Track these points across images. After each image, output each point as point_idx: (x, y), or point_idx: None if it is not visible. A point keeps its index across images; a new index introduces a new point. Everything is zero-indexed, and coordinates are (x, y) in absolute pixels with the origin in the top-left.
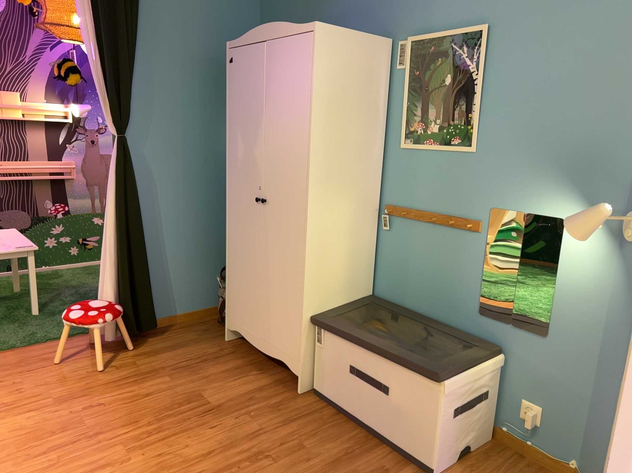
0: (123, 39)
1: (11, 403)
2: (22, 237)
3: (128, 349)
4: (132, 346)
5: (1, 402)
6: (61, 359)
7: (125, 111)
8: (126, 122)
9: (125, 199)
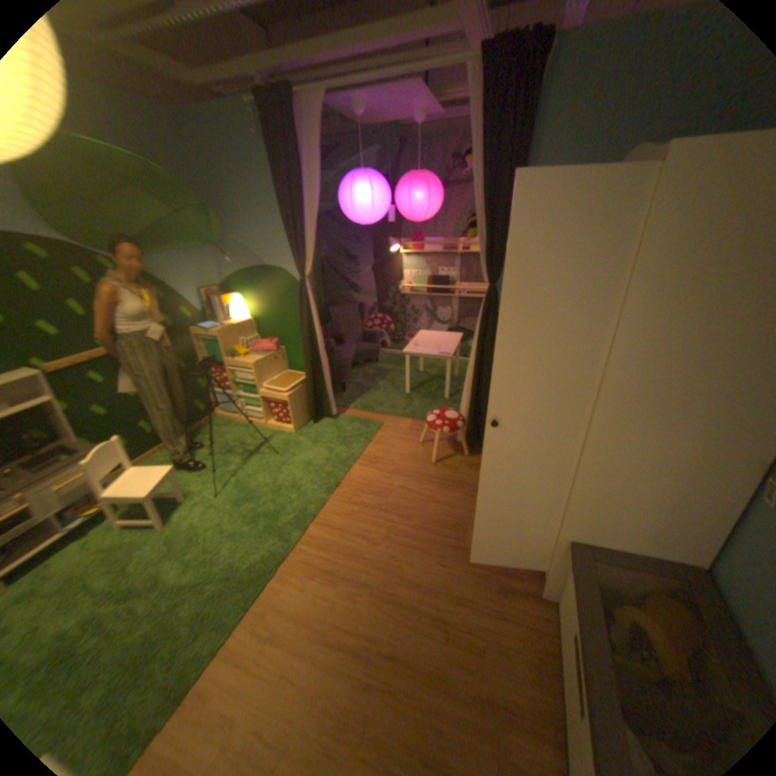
0: (503, 191)
1: (378, 458)
2: (455, 344)
3: (466, 455)
4: (471, 454)
5: (376, 455)
6: (426, 441)
7: (496, 264)
8: (497, 273)
9: (484, 342)
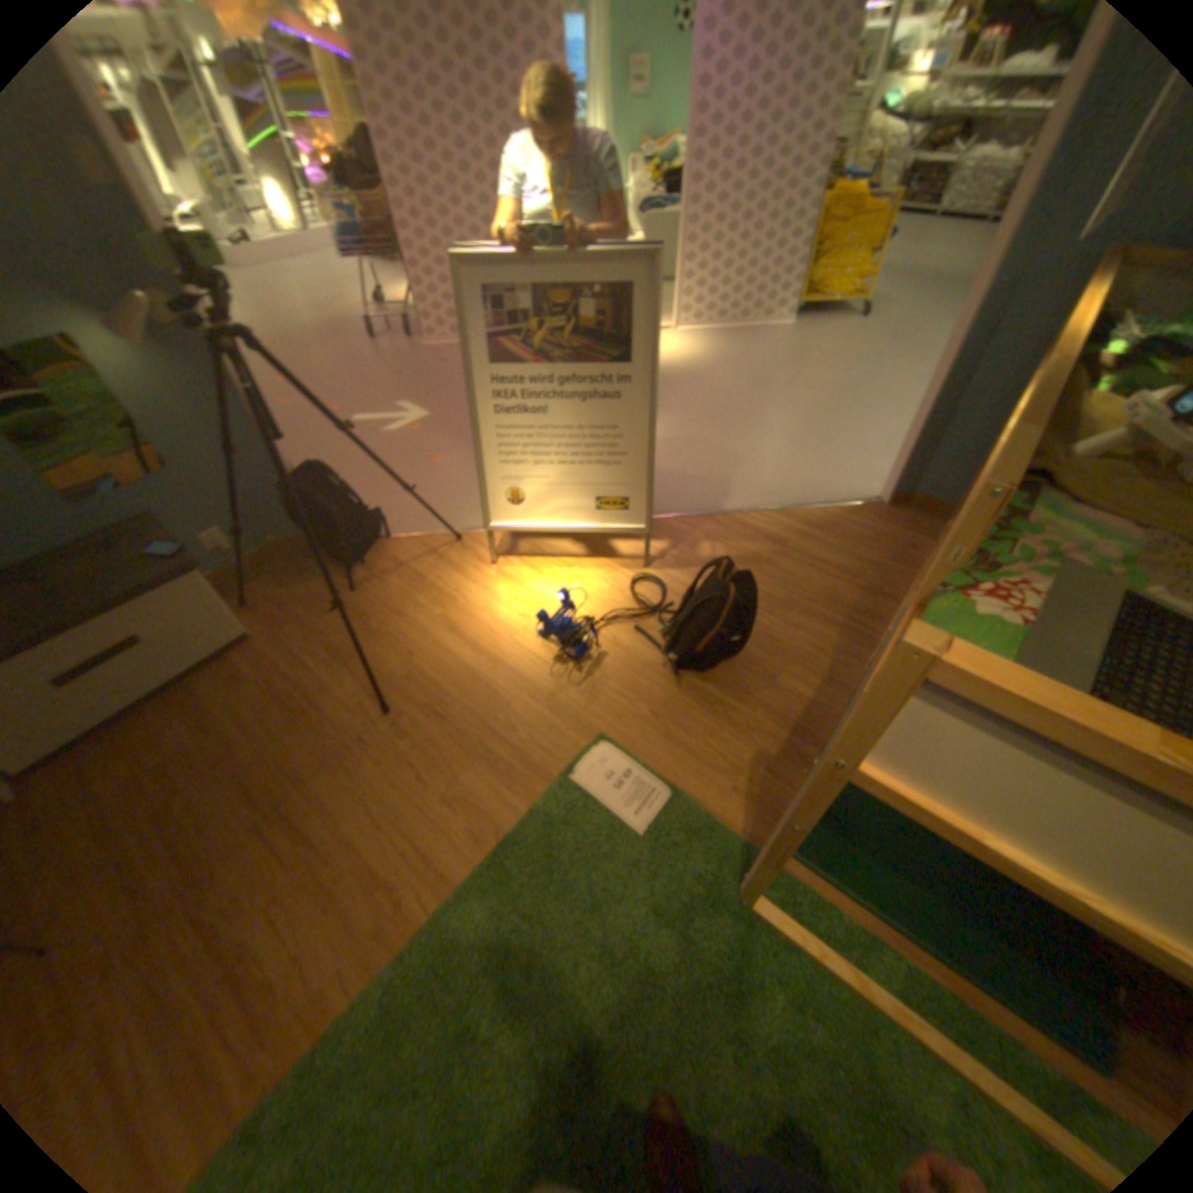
0: None
1: None
2: None
3: None
4: None
5: None
6: None
7: None
8: None
9: None
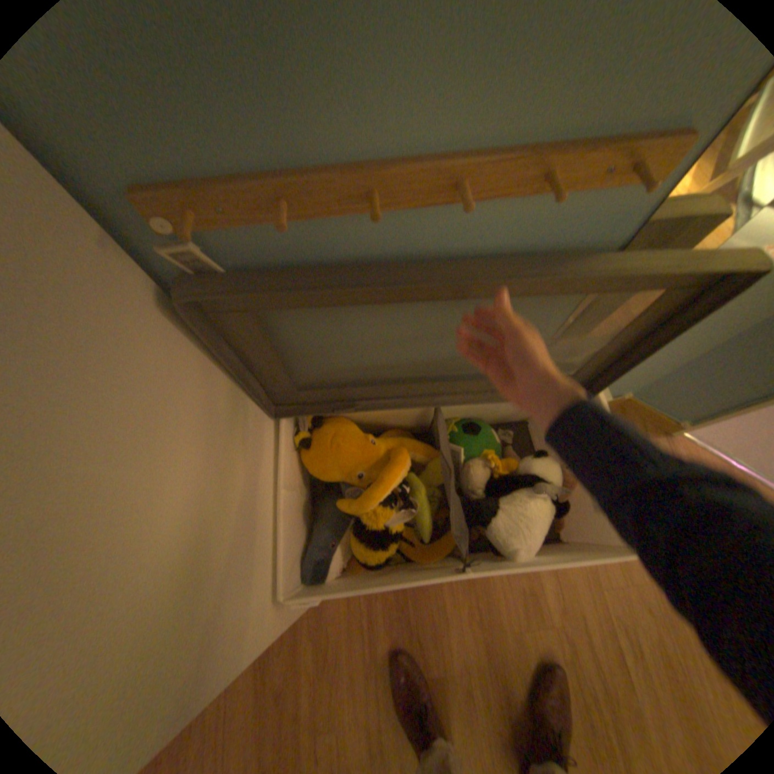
0: None
1: None
2: None
3: None
4: None
5: None
6: None
7: None
8: None
9: None
